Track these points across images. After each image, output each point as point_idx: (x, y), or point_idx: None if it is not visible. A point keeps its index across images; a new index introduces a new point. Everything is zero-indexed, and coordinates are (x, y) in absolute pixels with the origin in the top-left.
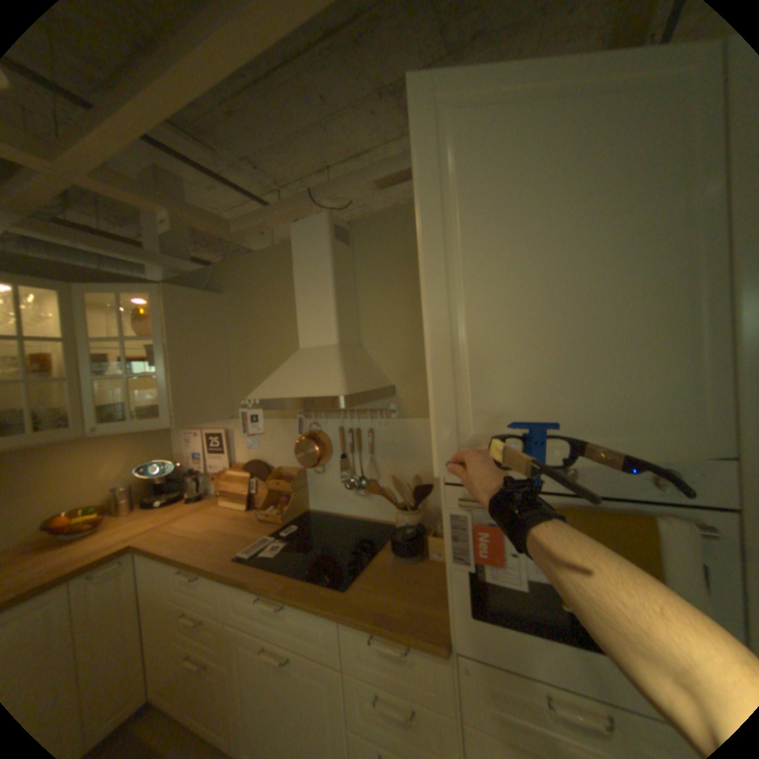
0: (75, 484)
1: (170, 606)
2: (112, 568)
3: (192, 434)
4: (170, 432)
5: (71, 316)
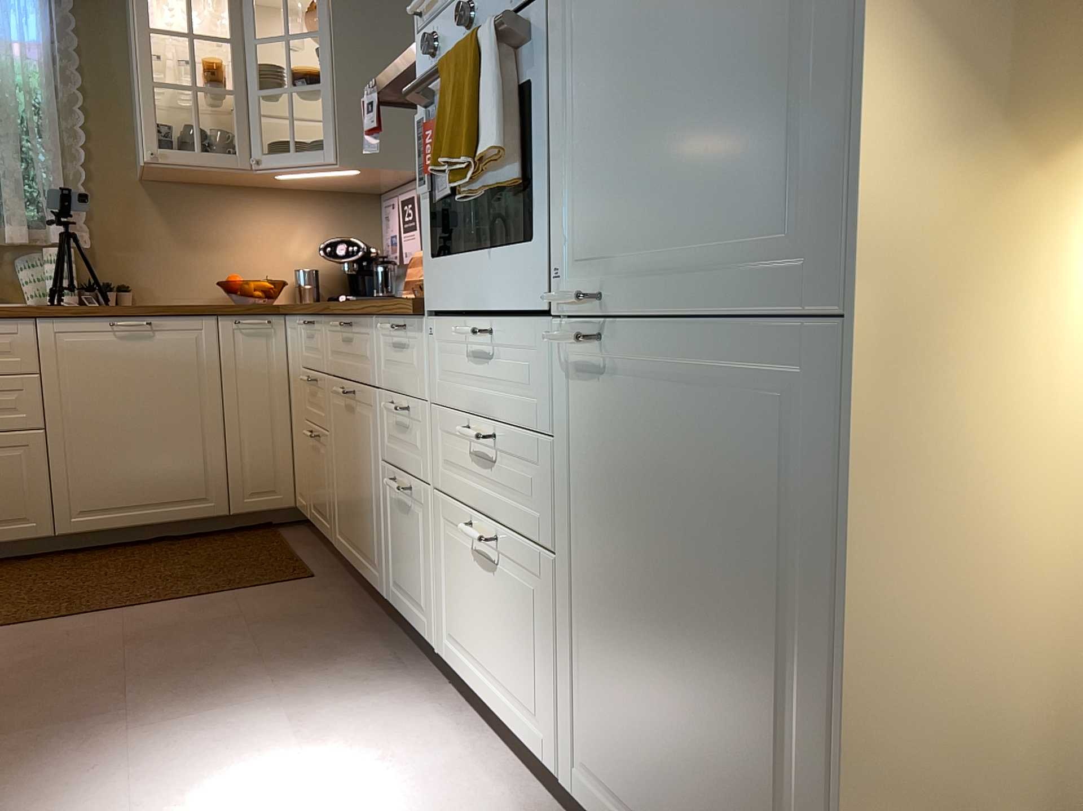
0: (261, 253)
1: (303, 372)
2: (260, 321)
3: (391, 205)
4: (381, 214)
5: (245, 12)
